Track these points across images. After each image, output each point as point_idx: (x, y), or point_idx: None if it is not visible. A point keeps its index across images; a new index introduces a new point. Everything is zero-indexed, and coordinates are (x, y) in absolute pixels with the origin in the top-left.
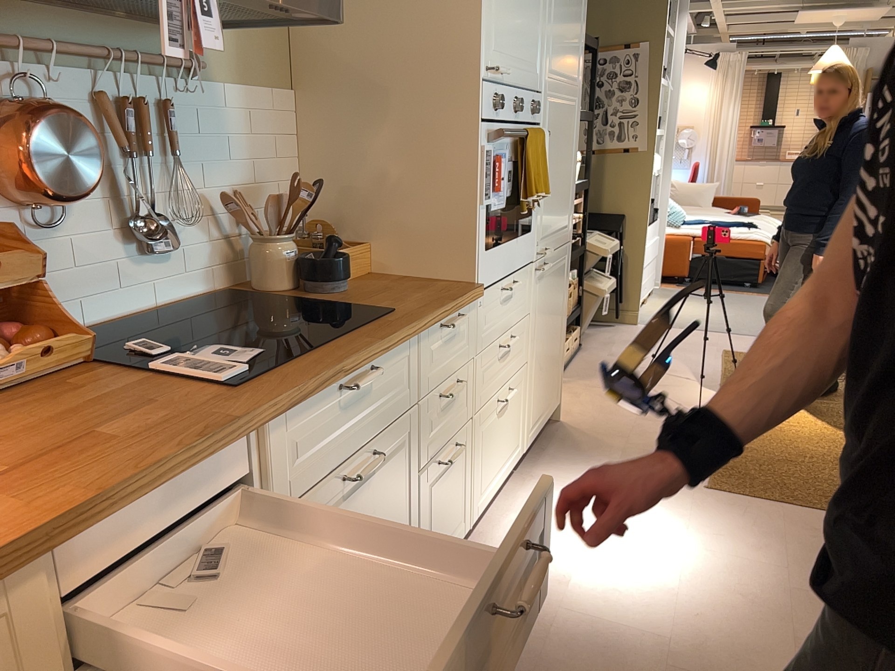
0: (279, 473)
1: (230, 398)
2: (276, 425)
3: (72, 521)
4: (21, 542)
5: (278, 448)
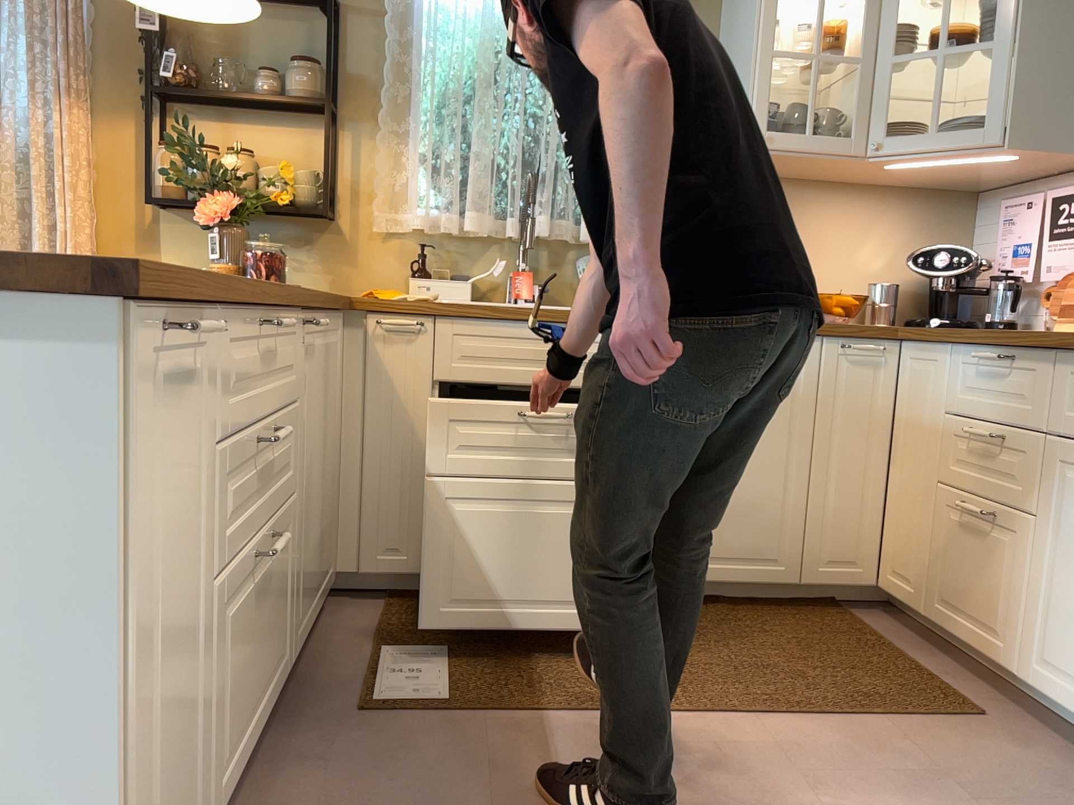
0: (1064, 403)
1: (1068, 334)
2: (1068, 362)
3: (953, 334)
4: (945, 332)
5: (1066, 382)
